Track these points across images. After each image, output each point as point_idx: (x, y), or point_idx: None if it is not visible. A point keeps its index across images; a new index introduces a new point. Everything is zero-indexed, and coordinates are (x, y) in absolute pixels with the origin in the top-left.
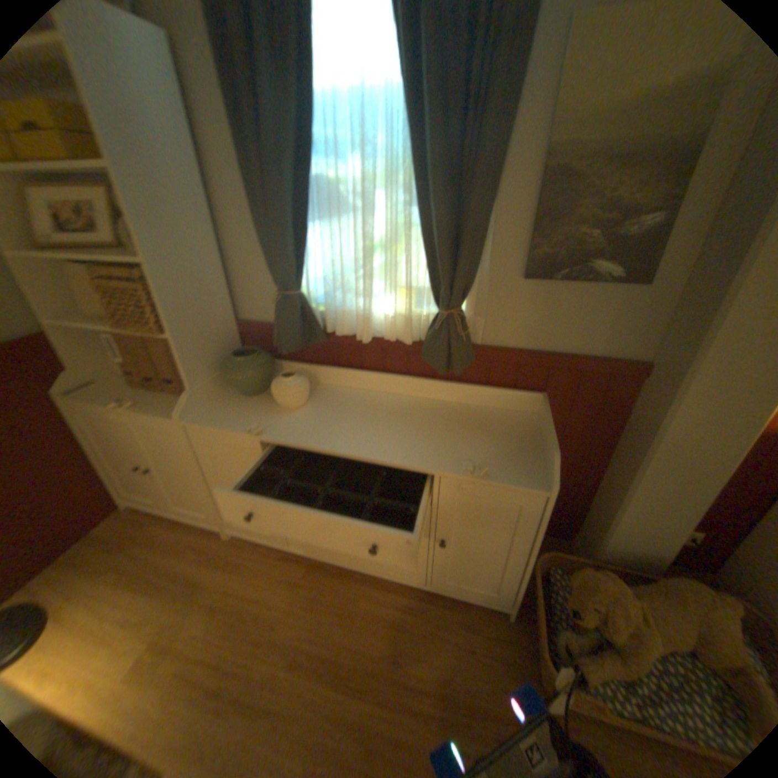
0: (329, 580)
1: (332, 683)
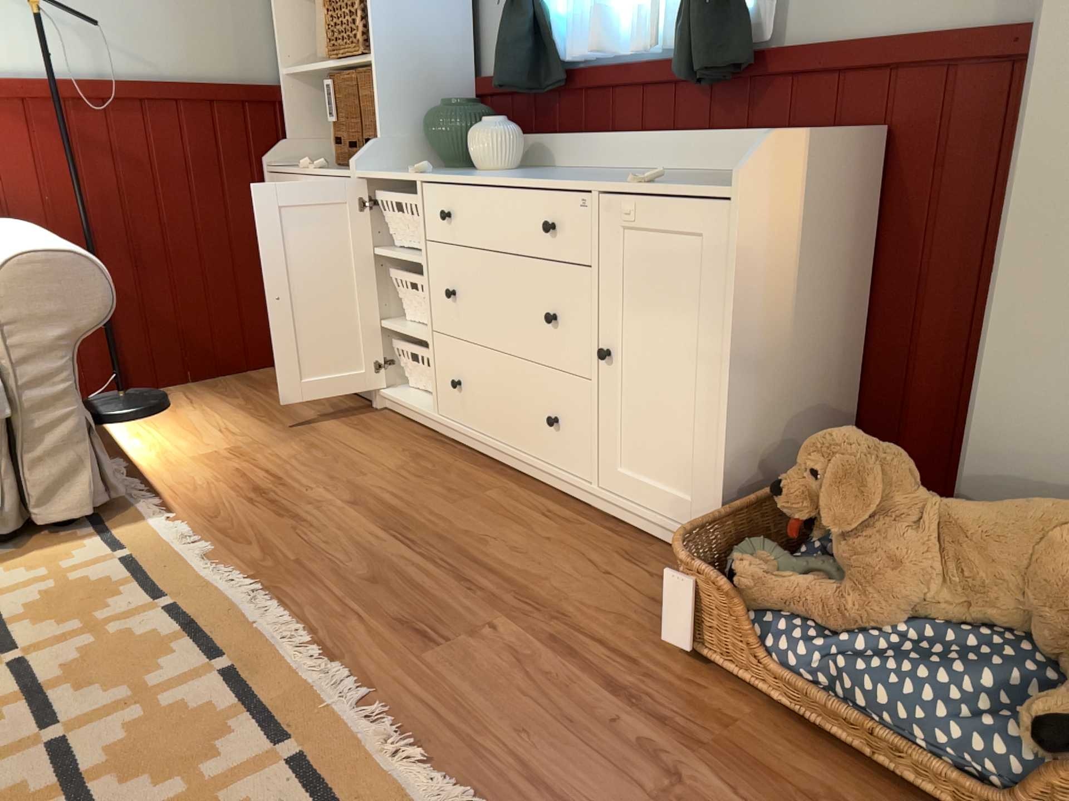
0: (468, 466)
1: (386, 526)
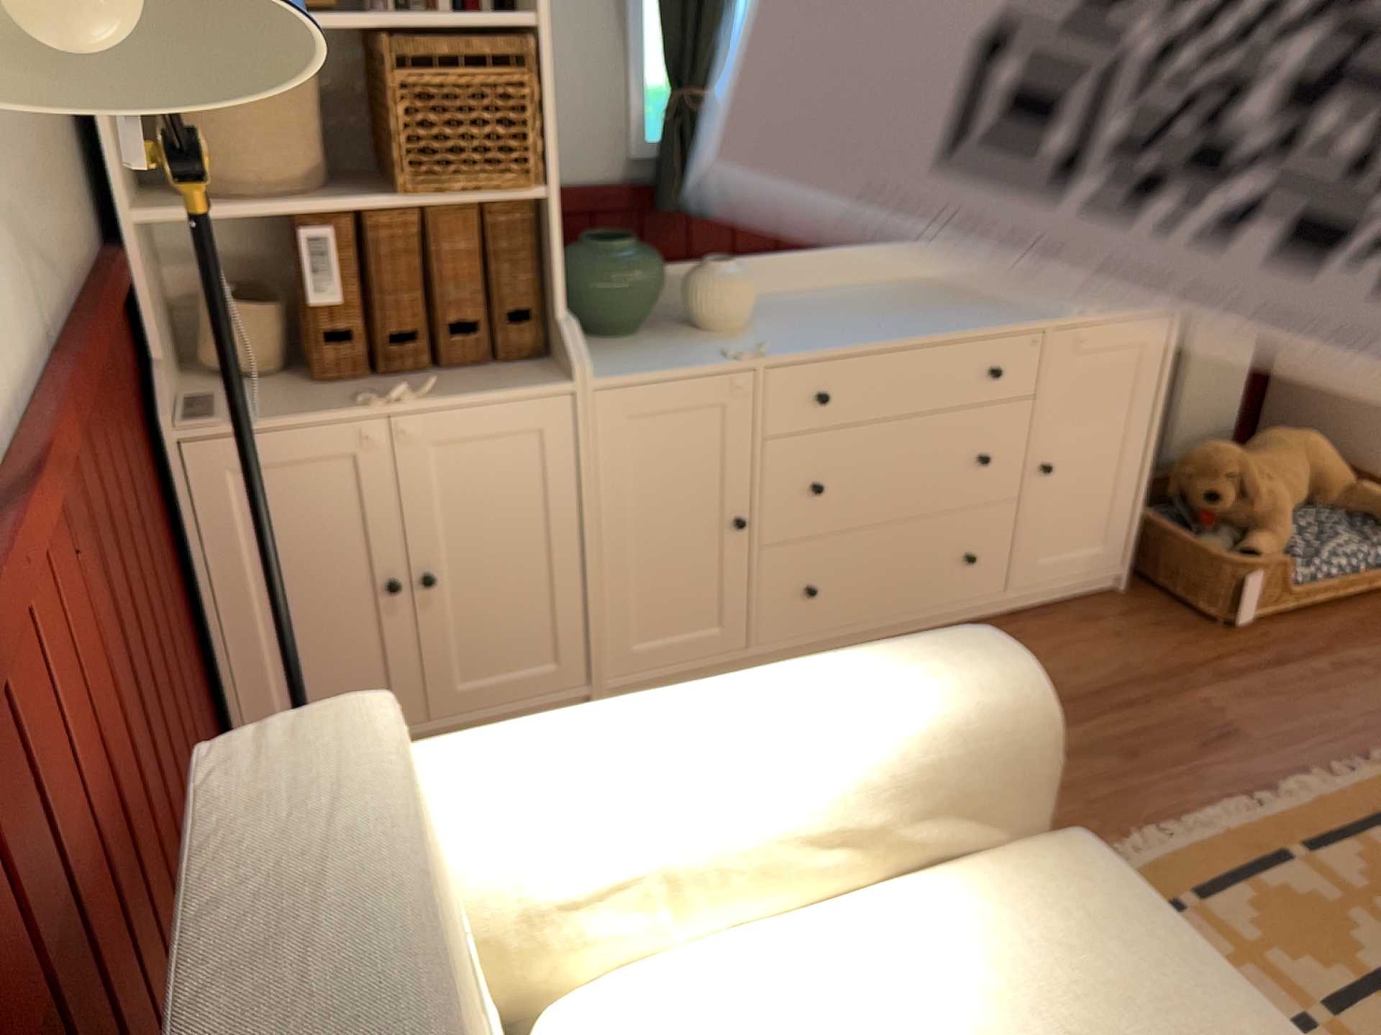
0: None
1: None
